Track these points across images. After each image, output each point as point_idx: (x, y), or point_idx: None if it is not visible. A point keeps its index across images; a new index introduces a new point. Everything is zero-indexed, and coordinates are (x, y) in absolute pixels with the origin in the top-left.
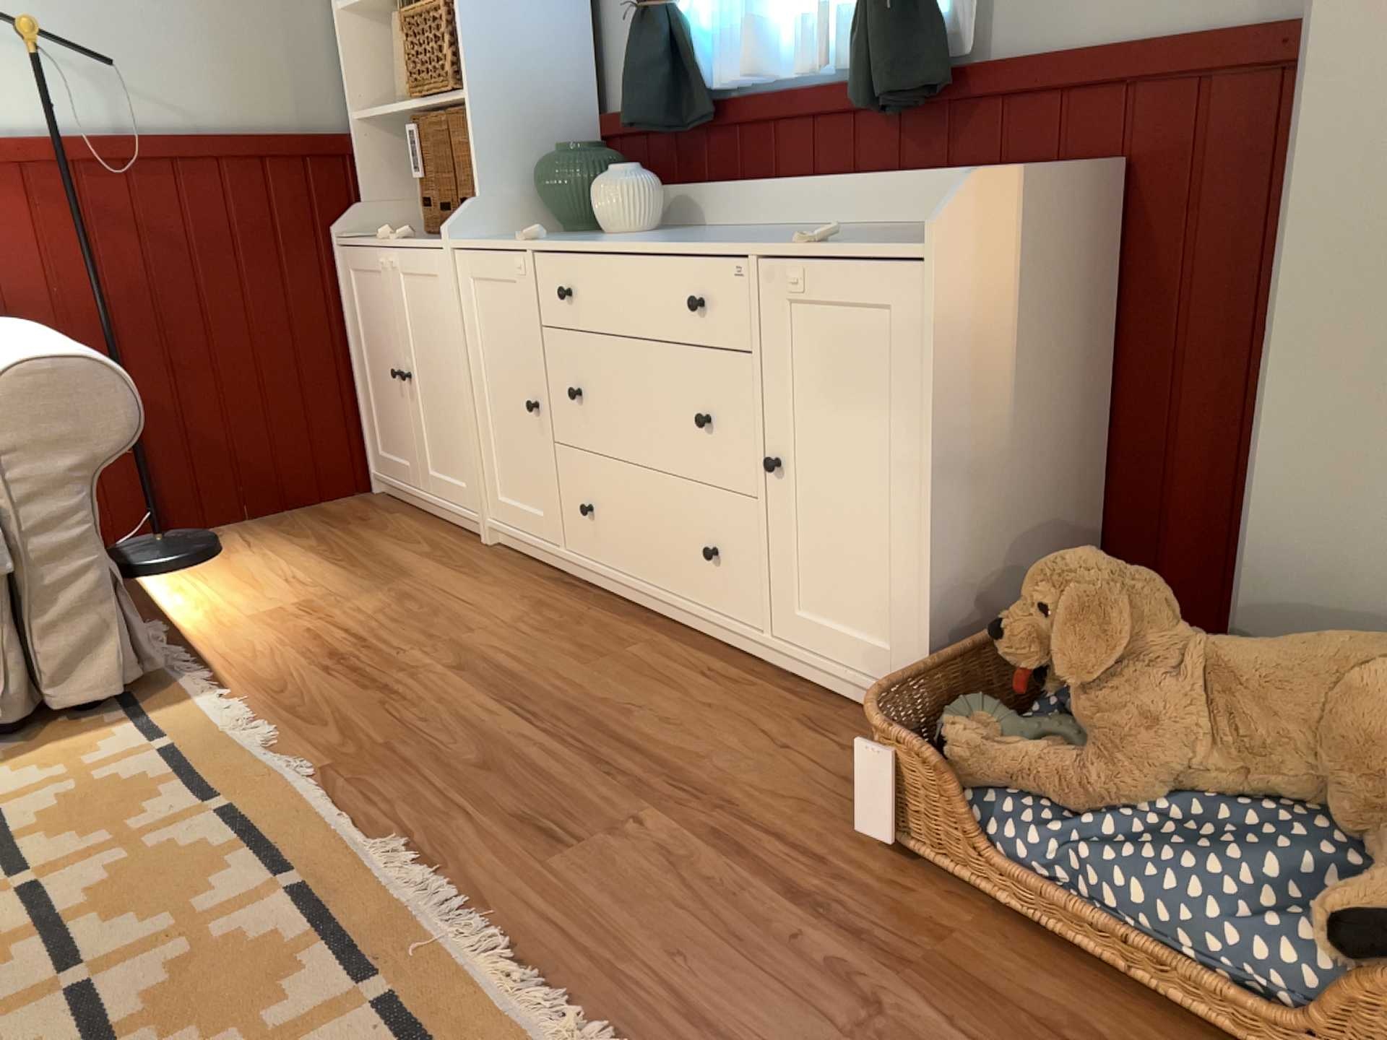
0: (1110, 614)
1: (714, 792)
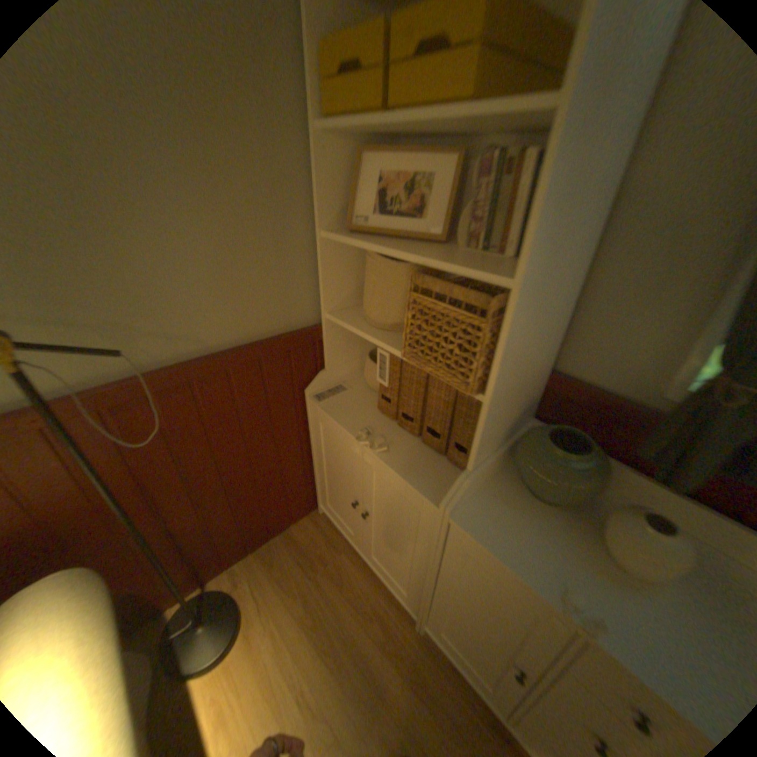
0: None
1: None
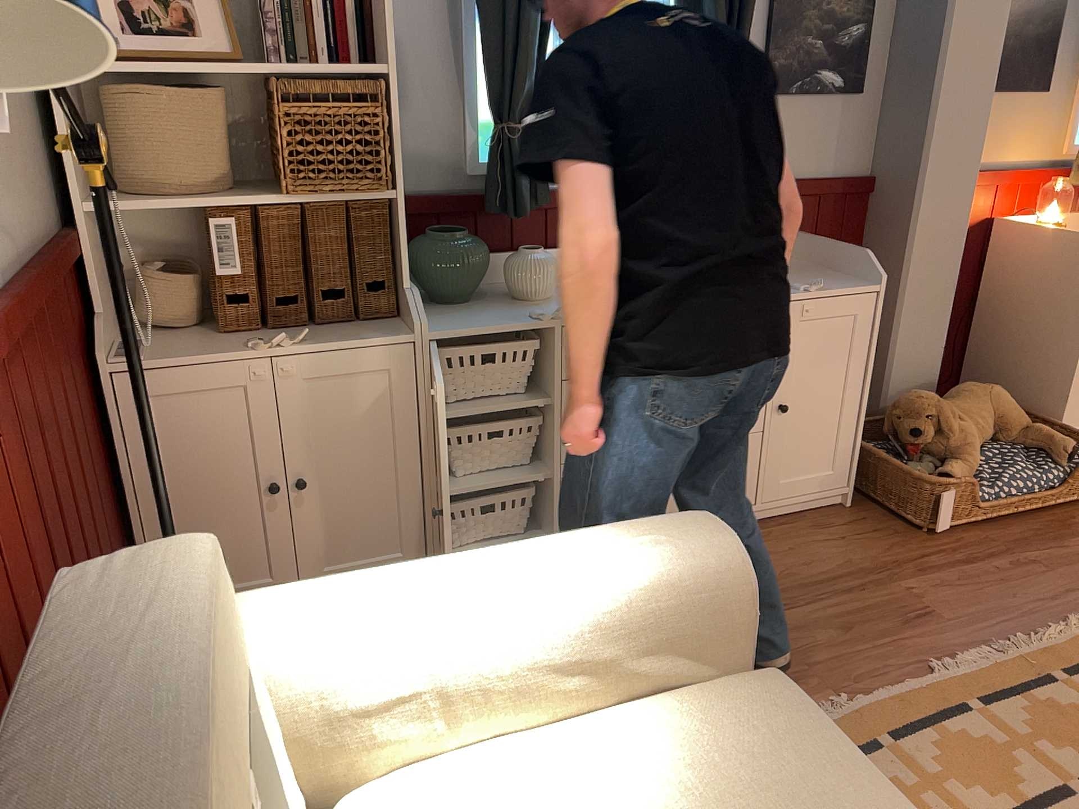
0: (948, 408)
1: (883, 564)
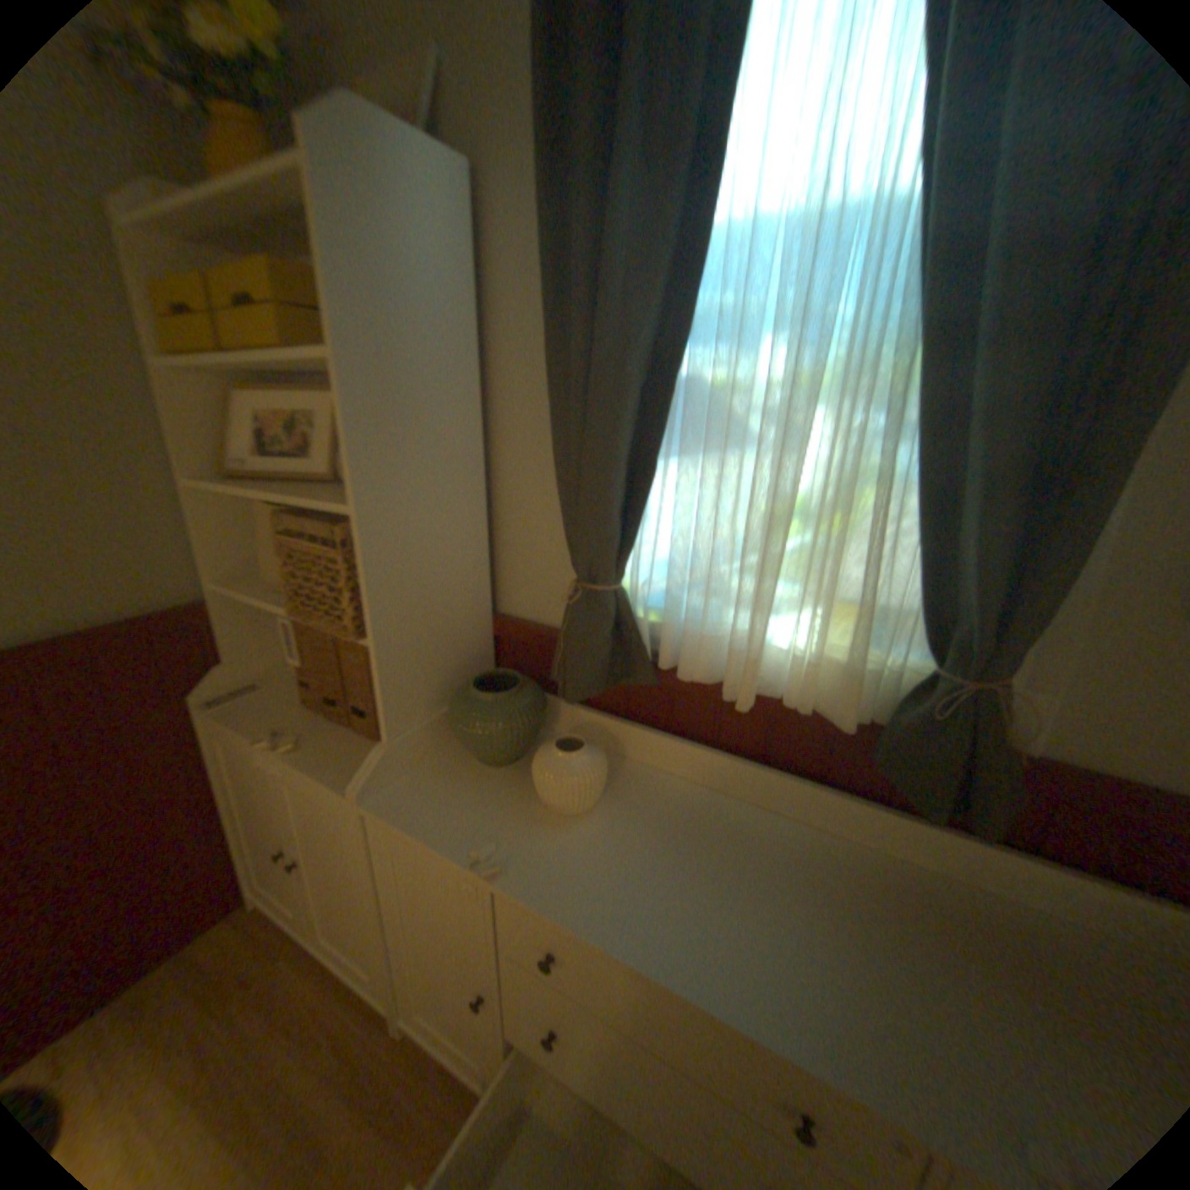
0: None
1: None
